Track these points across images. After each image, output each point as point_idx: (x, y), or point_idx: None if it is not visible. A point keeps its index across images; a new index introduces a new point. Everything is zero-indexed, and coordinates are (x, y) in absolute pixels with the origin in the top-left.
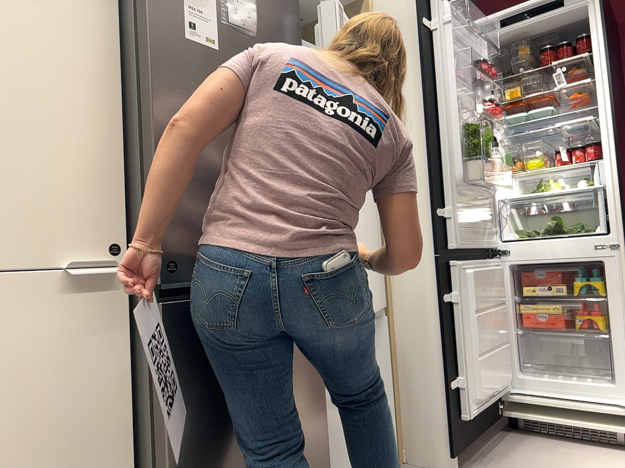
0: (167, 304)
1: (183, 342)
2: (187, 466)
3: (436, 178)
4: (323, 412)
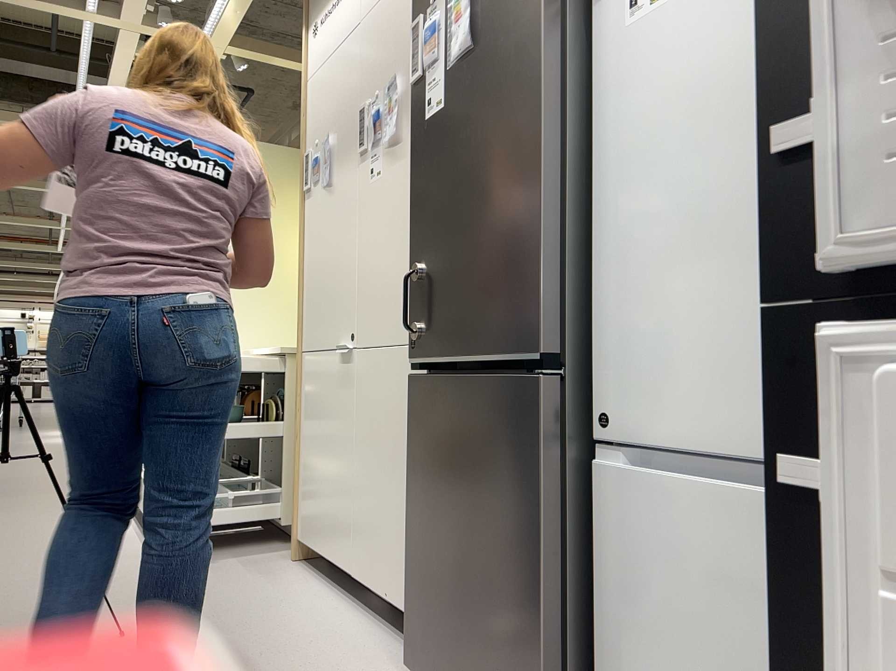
0: (415, 378)
1: (417, 414)
2: (415, 526)
3: (802, 4)
4: (540, 589)
